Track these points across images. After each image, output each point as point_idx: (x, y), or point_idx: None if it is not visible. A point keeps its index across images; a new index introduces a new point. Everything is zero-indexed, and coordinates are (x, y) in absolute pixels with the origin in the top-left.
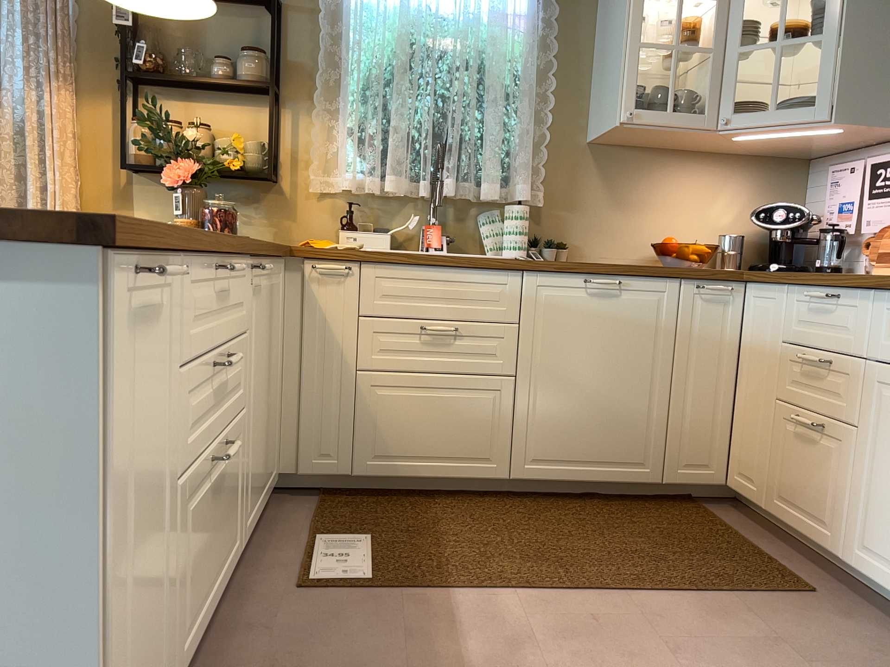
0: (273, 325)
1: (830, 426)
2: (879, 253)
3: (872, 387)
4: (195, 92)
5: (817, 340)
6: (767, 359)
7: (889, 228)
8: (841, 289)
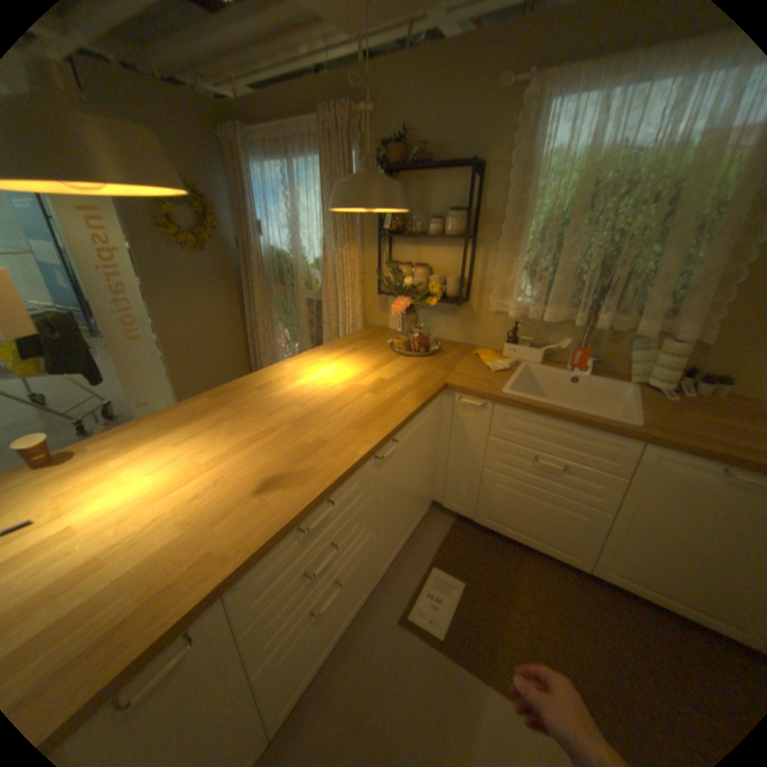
0: (421, 445)
1: None
2: None
3: None
4: (420, 239)
5: None
6: None
7: None
8: None
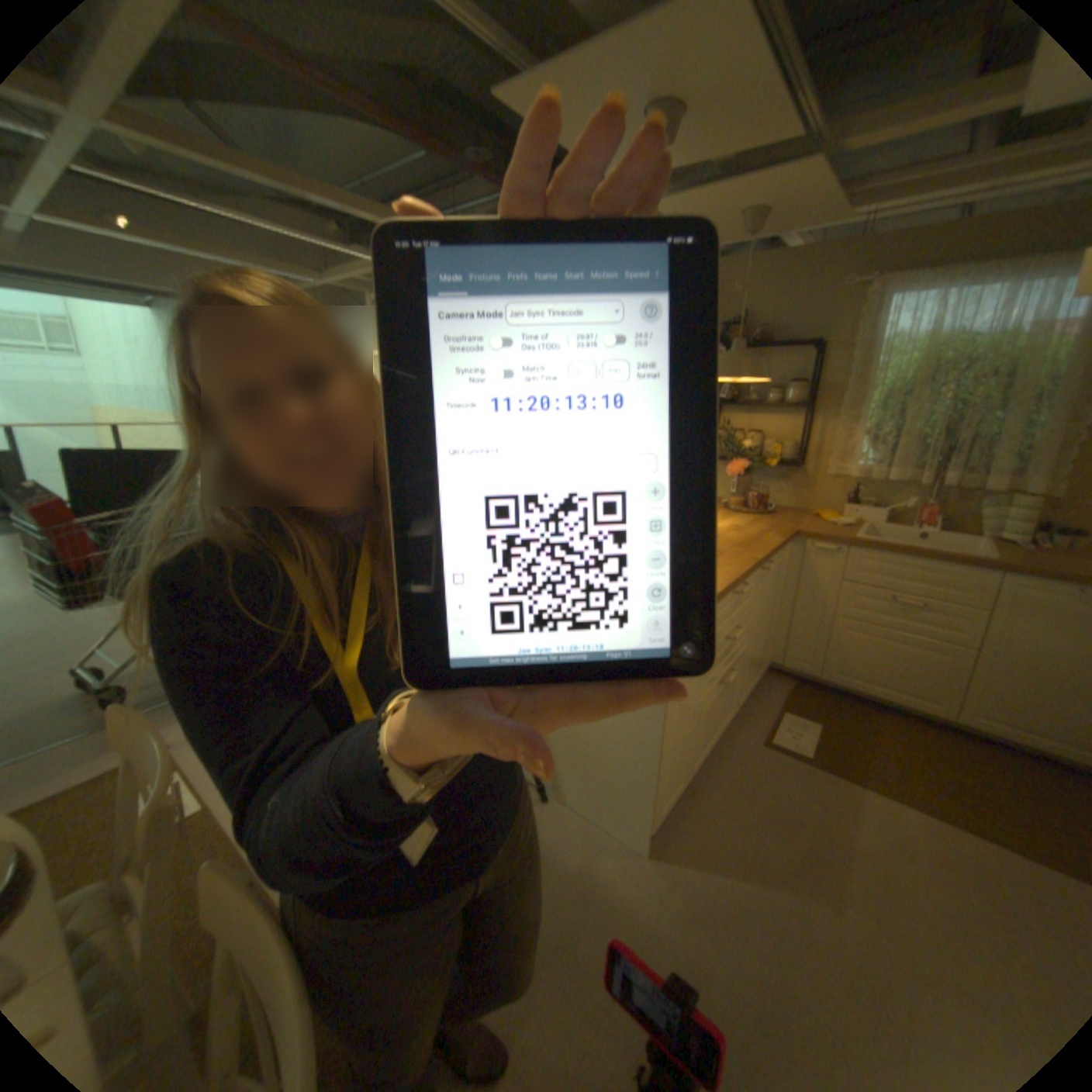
0: (777, 583)
1: None
2: None
3: None
4: (753, 407)
5: None
6: None
7: None
8: None
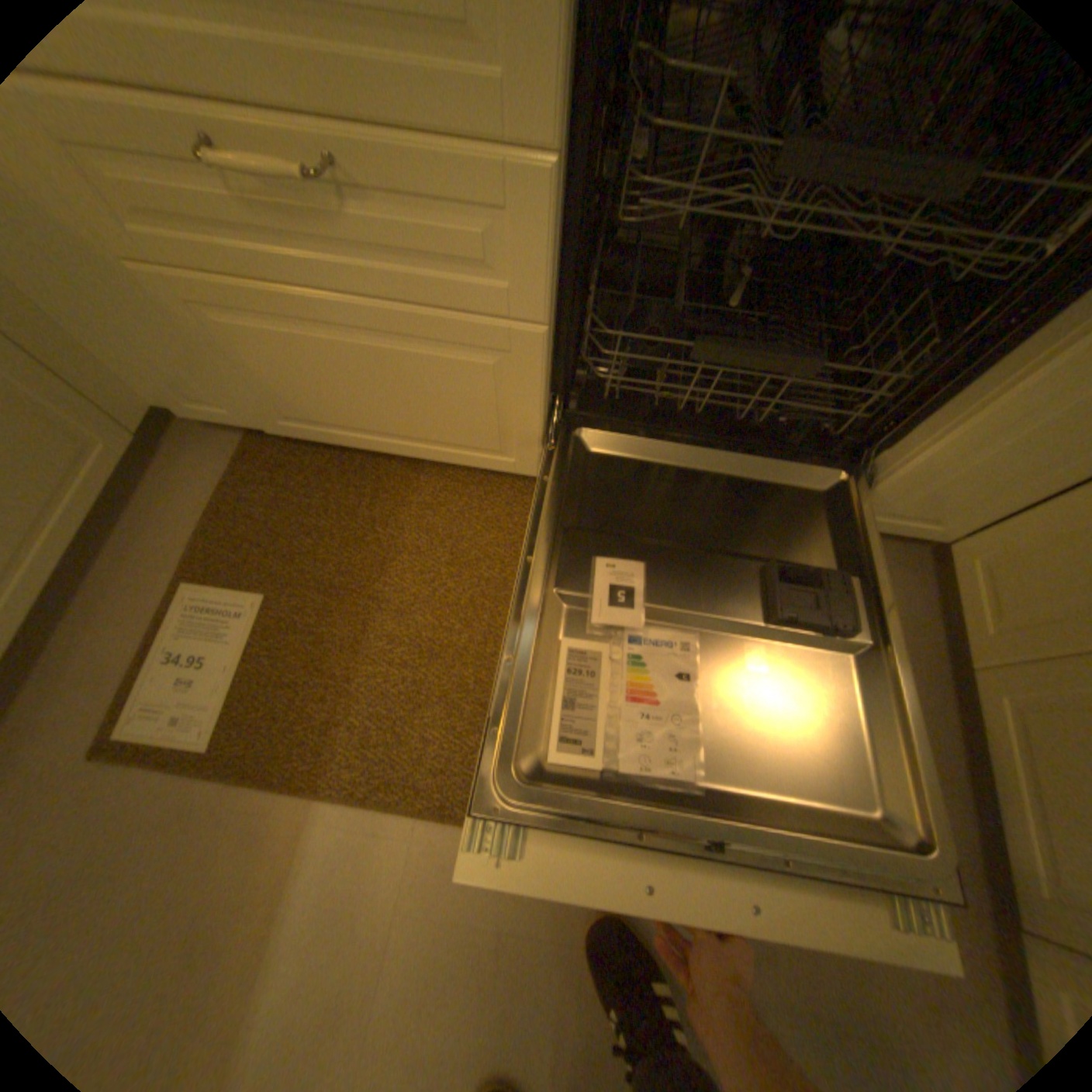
0: None
1: None
2: None
3: None
4: None
5: None
6: None
7: None
8: None
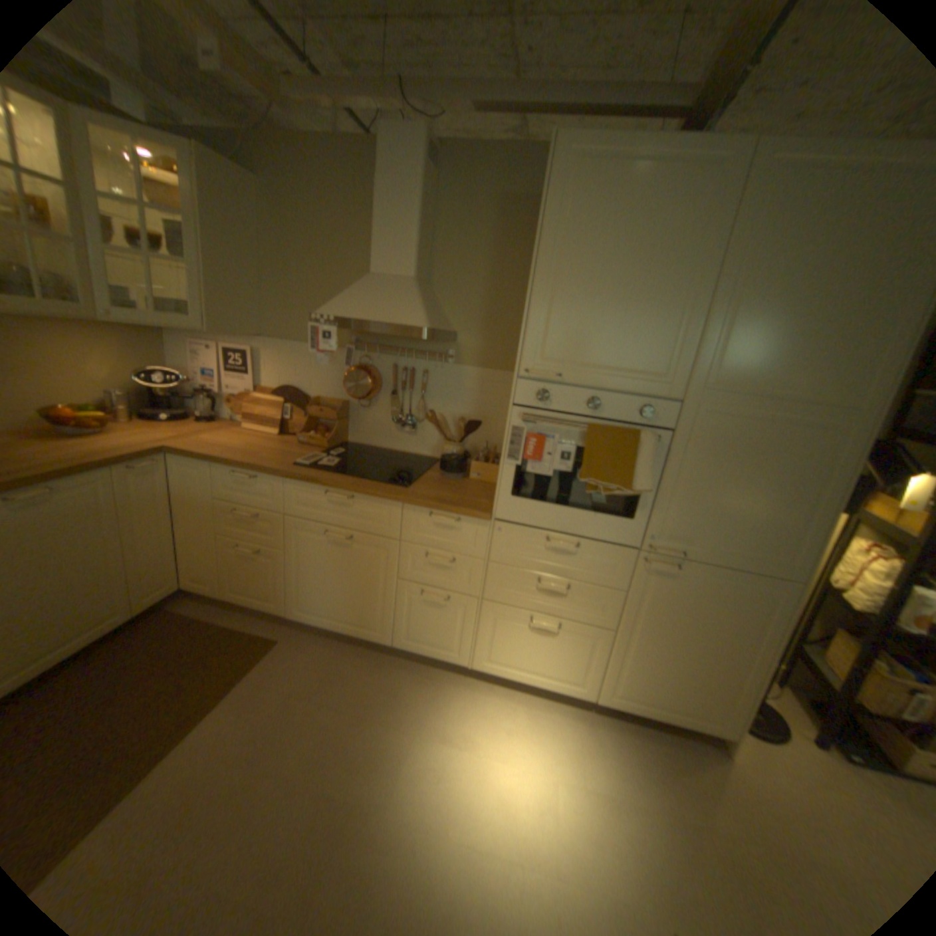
0: None
1: (263, 549)
2: (241, 412)
3: (290, 529)
4: None
5: (243, 500)
6: (200, 508)
7: (243, 394)
8: (259, 473)
